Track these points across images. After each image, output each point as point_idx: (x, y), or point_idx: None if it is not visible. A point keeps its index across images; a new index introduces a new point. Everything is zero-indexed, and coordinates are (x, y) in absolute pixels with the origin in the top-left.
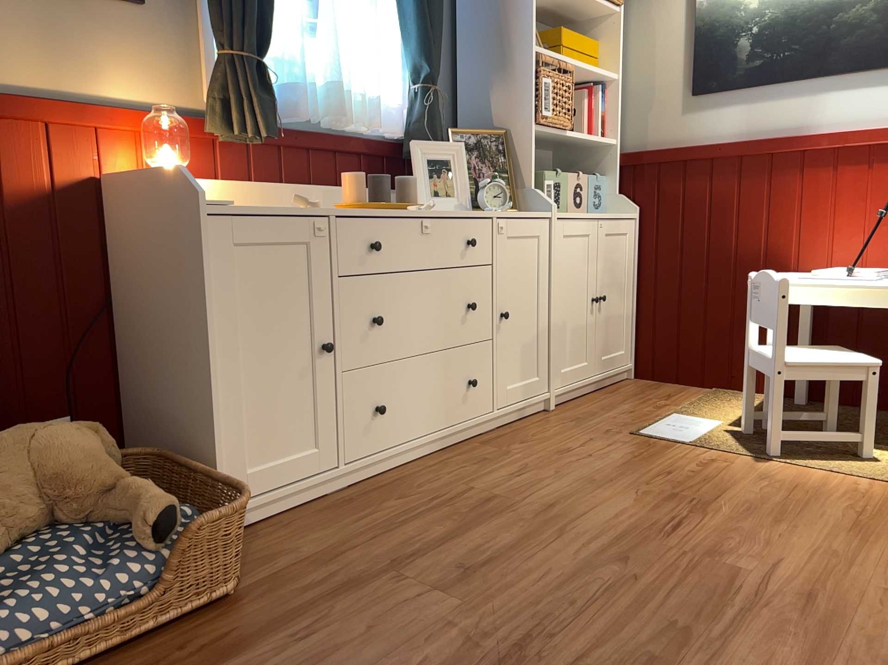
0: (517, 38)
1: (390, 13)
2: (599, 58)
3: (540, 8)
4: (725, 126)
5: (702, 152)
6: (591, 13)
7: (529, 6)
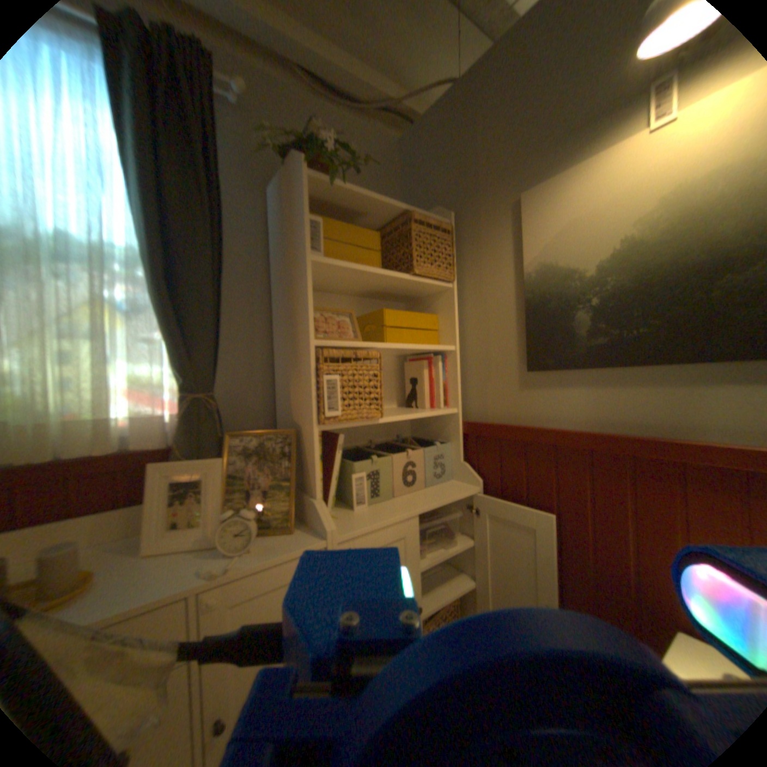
0: (303, 332)
1: (152, 321)
2: (440, 329)
3: (371, 290)
4: (570, 408)
5: (544, 436)
6: (426, 290)
7: (308, 299)
